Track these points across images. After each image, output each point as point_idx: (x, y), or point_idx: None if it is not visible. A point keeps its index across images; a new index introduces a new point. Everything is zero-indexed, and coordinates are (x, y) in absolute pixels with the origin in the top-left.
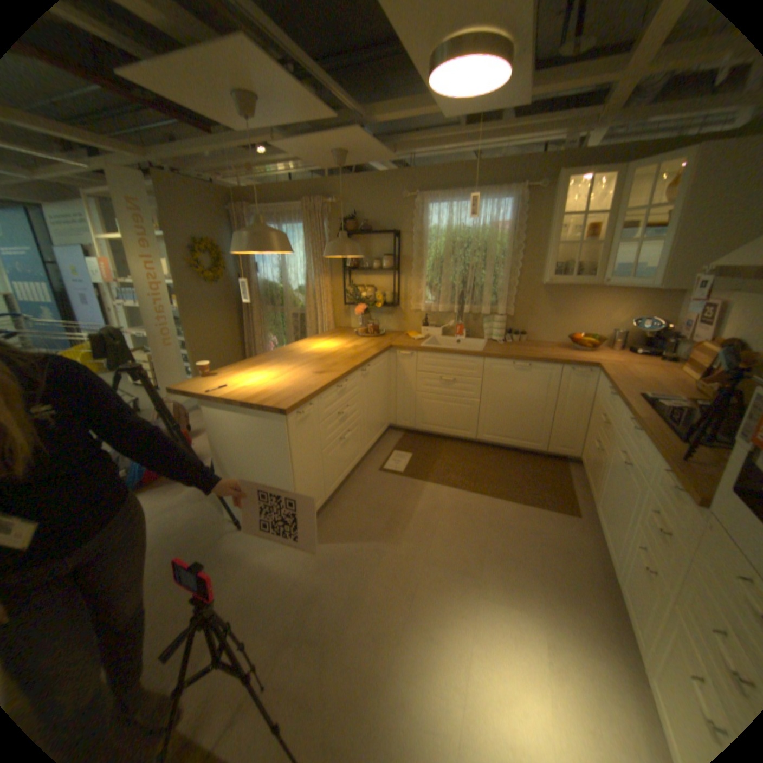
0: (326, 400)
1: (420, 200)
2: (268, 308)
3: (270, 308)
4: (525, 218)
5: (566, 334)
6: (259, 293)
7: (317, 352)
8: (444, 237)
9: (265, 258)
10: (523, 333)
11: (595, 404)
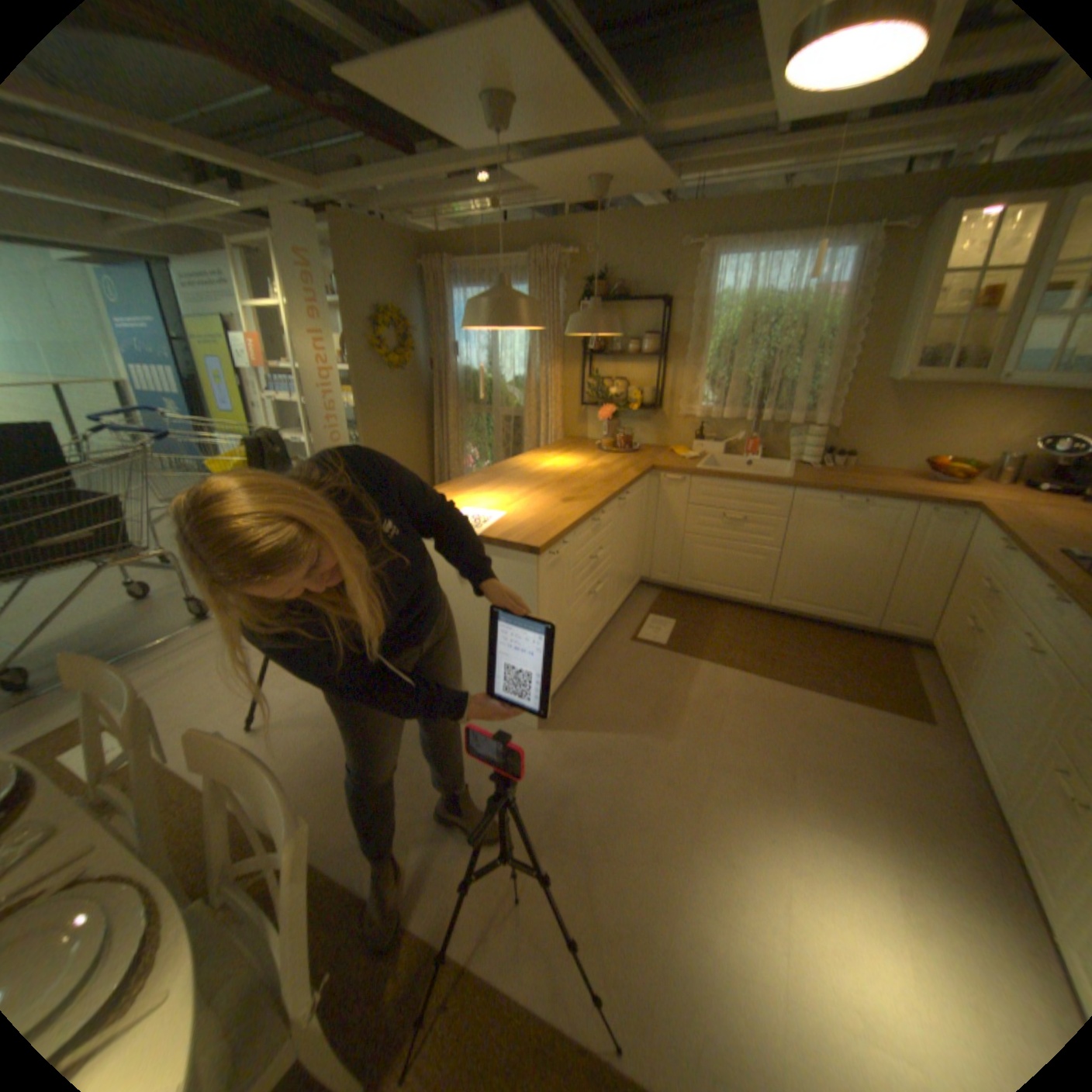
0: (578, 537)
1: (708, 250)
2: (469, 408)
3: (471, 408)
4: (873, 277)
5: (921, 457)
6: (457, 385)
7: (551, 472)
8: (740, 306)
9: (468, 335)
10: (852, 454)
11: (967, 563)
